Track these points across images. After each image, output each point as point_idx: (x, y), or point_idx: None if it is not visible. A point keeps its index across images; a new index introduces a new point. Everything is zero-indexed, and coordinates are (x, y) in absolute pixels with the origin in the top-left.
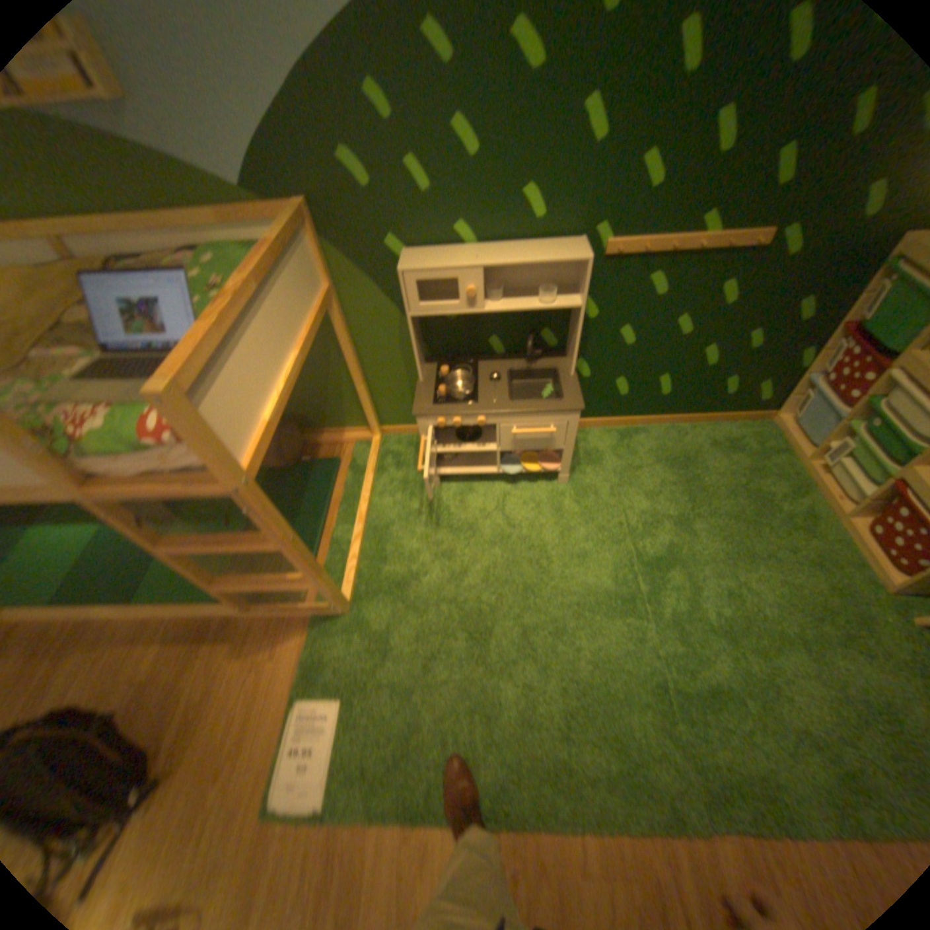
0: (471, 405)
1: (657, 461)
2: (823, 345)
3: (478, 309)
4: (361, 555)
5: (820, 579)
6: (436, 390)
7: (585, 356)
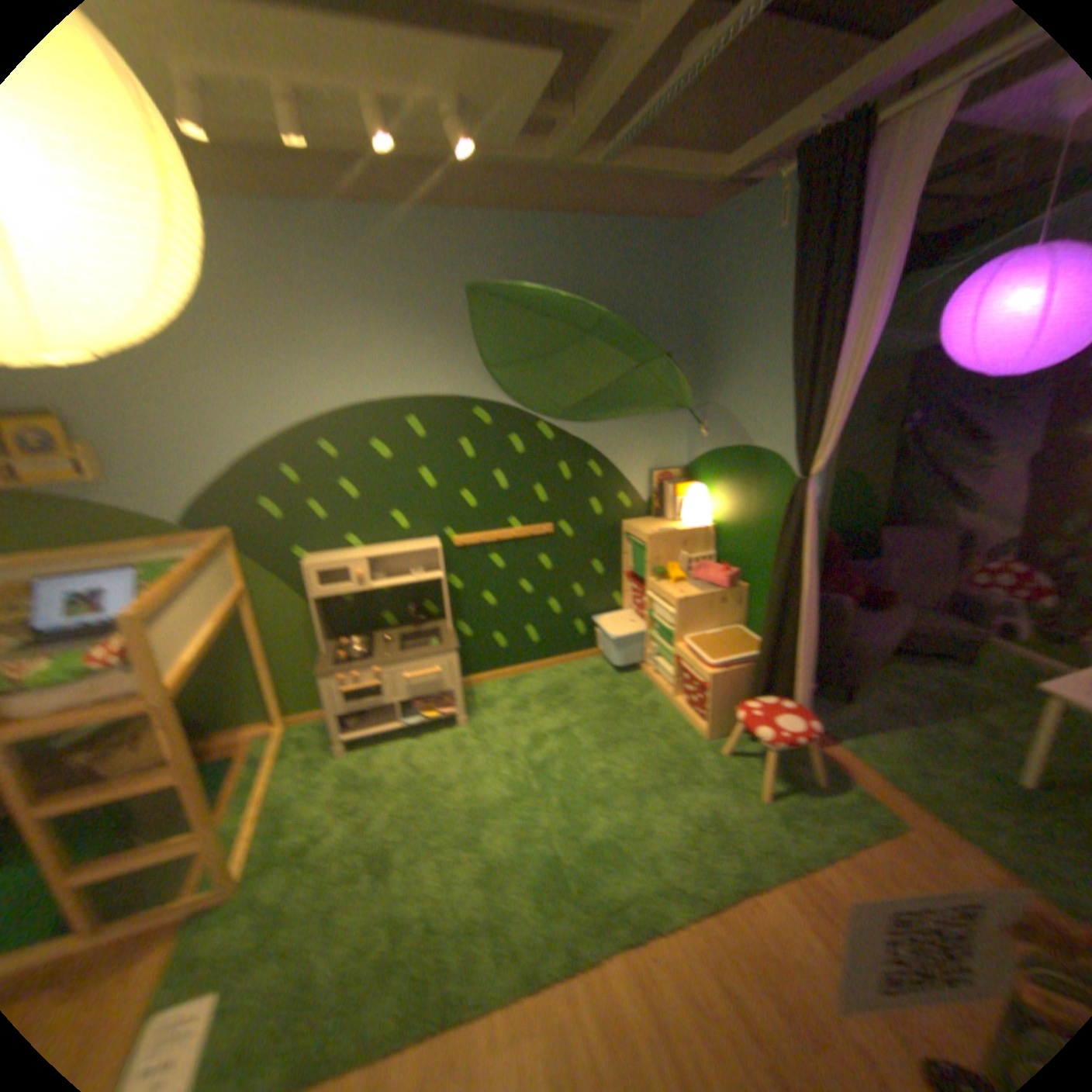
0: (365, 659)
1: (540, 693)
2: (620, 589)
3: (365, 585)
4: (250, 836)
5: (662, 744)
6: (335, 656)
7: (461, 617)
